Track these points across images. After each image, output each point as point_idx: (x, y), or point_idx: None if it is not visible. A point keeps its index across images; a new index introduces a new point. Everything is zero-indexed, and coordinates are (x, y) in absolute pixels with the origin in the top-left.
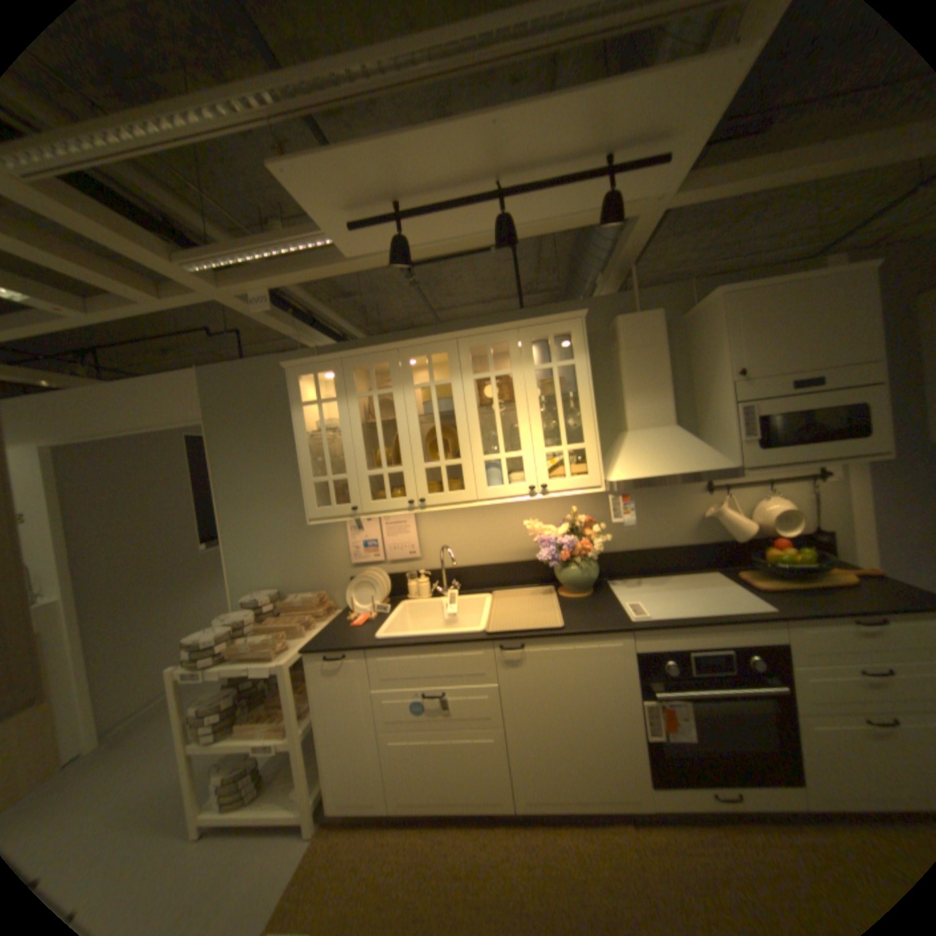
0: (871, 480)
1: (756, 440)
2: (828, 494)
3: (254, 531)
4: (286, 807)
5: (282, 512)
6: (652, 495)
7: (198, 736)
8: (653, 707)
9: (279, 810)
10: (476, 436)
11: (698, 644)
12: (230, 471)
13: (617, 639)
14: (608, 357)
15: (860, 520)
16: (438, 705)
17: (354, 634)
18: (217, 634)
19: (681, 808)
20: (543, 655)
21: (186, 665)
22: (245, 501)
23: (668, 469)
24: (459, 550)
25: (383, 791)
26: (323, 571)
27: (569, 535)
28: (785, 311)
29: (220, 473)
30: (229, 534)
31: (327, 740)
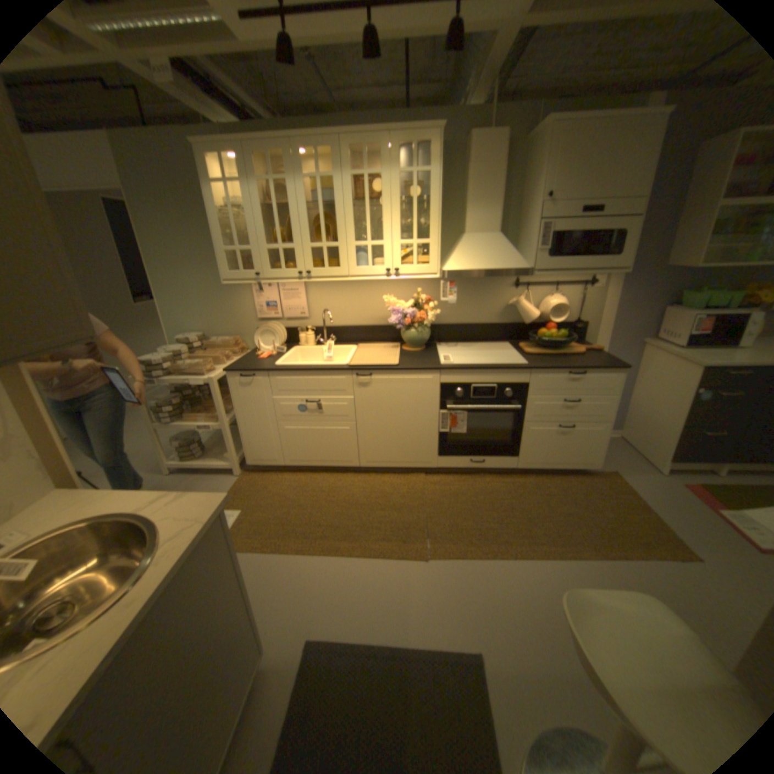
0: (622, 288)
1: (547, 249)
2: (592, 295)
3: (180, 287)
4: (222, 460)
5: (201, 274)
6: (477, 285)
7: (160, 418)
8: (444, 413)
9: (218, 461)
10: (352, 225)
11: (477, 379)
12: (153, 235)
13: (430, 373)
14: (463, 166)
15: (607, 315)
16: (316, 407)
17: (261, 362)
18: (163, 357)
19: (451, 465)
20: (383, 380)
21: (145, 374)
22: (169, 262)
23: (484, 265)
24: (337, 314)
25: (282, 452)
26: (236, 322)
27: (414, 309)
28: (593, 145)
29: (145, 236)
30: (160, 288)
31: (246, 424)
